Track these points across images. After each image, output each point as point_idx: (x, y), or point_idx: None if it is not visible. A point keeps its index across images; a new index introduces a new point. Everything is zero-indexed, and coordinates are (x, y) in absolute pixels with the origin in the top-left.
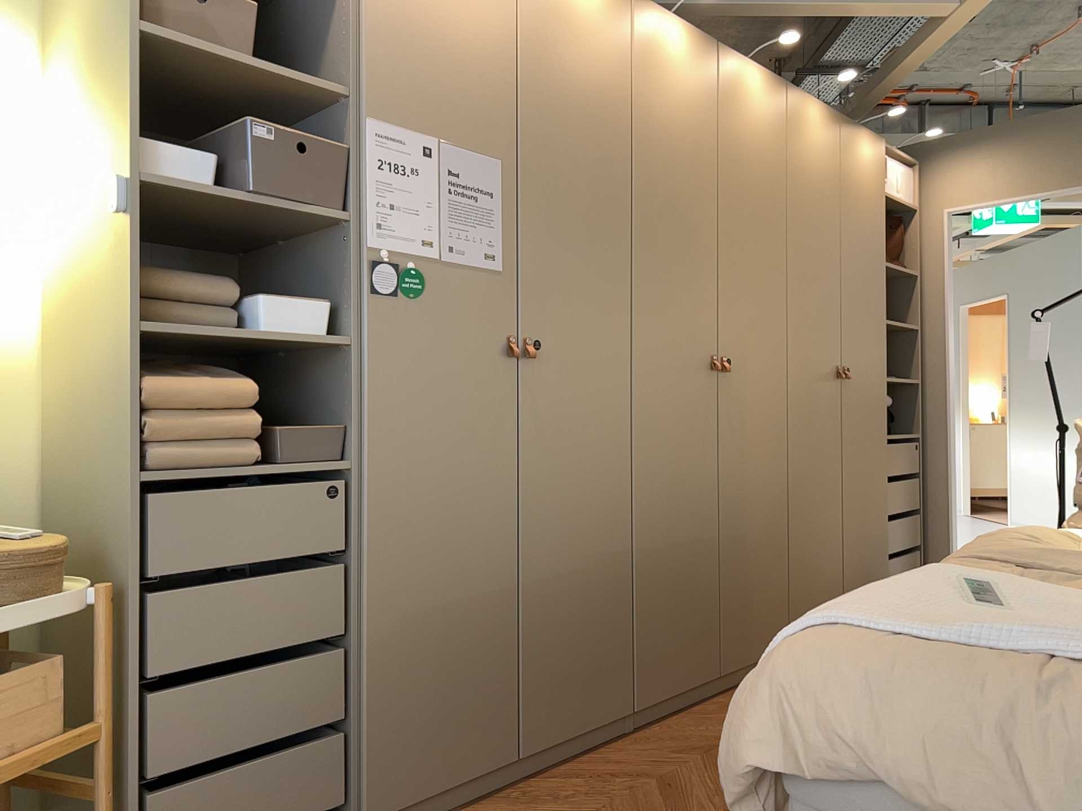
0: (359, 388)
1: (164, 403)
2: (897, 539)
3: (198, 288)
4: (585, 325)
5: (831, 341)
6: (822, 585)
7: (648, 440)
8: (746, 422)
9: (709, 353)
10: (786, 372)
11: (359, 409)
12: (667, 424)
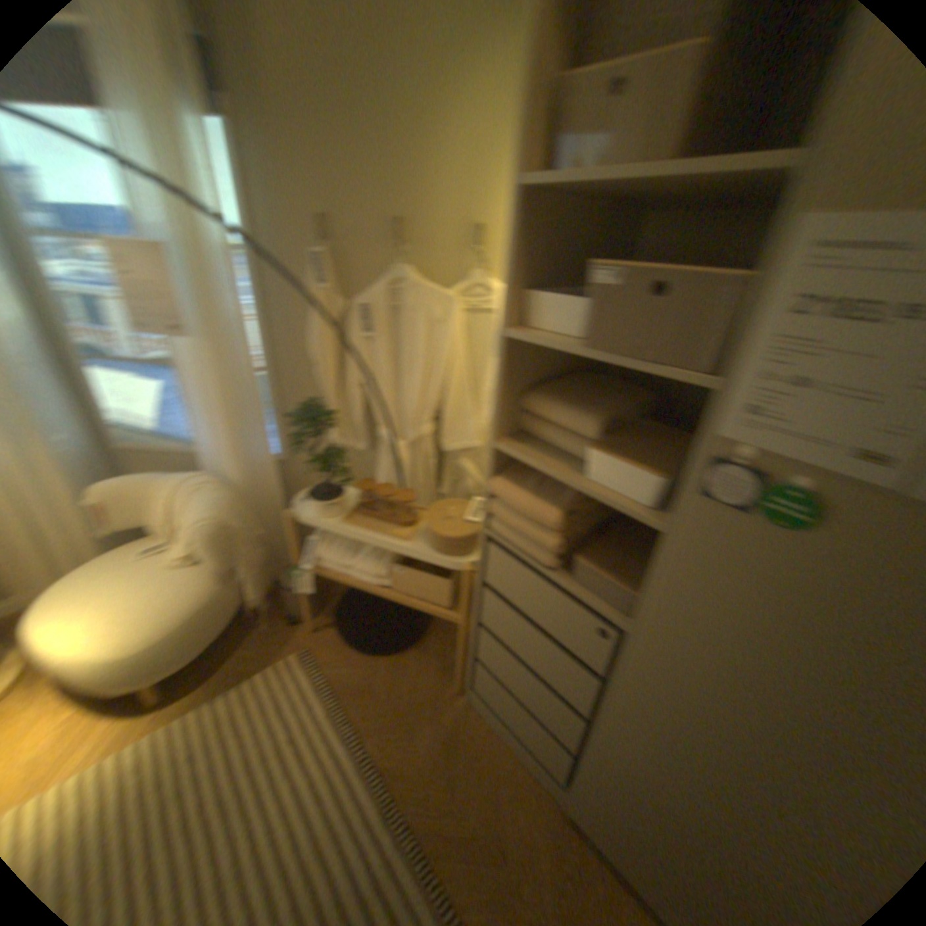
0: (656, 579)
1: (499, 499)
2: None
3: (566, 421)
4: None
5: None
6: None
7: None
8: None
9: None
10: None
11: (649, 596)
12: None
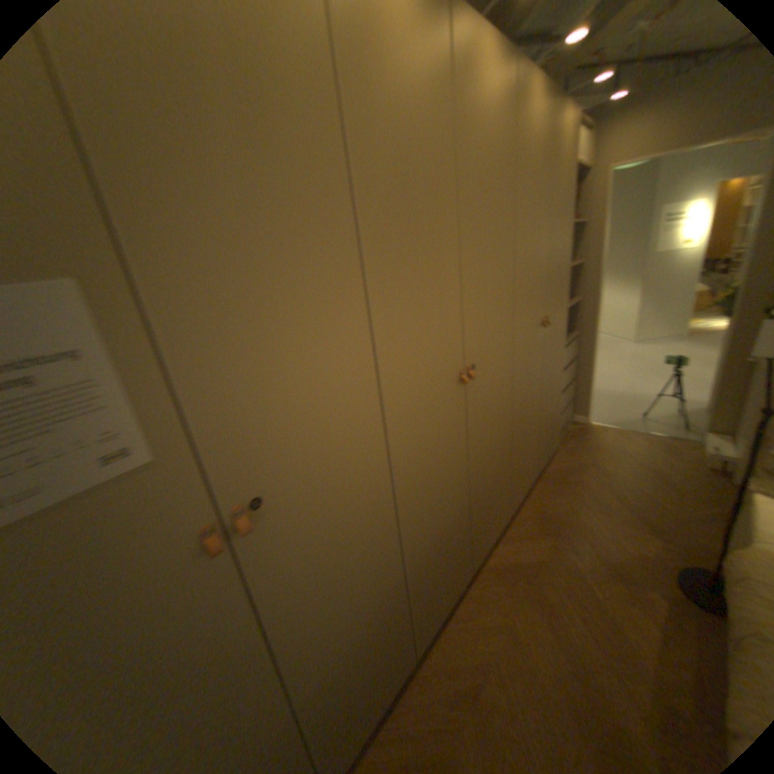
0: None
1: None
2: (563, 405)
3: None
4: (322, 436)
5: (539, 305)
6: (528, 468)
7: (408, 486)
8: (485, 407)
9: (455, 374)
10: (511, 349)
11: None
12: (423, 460)
